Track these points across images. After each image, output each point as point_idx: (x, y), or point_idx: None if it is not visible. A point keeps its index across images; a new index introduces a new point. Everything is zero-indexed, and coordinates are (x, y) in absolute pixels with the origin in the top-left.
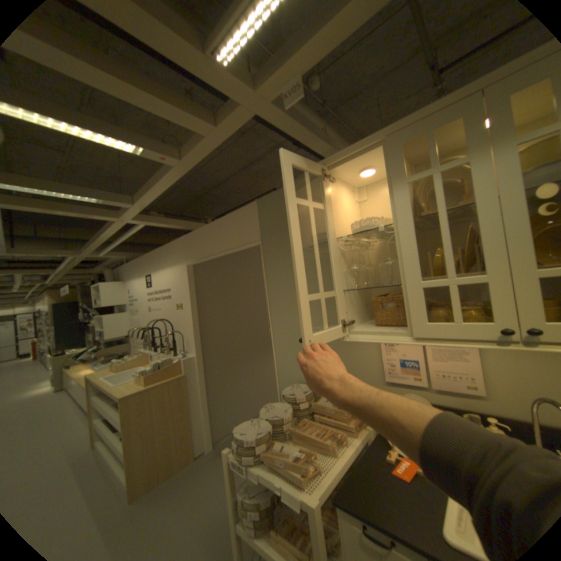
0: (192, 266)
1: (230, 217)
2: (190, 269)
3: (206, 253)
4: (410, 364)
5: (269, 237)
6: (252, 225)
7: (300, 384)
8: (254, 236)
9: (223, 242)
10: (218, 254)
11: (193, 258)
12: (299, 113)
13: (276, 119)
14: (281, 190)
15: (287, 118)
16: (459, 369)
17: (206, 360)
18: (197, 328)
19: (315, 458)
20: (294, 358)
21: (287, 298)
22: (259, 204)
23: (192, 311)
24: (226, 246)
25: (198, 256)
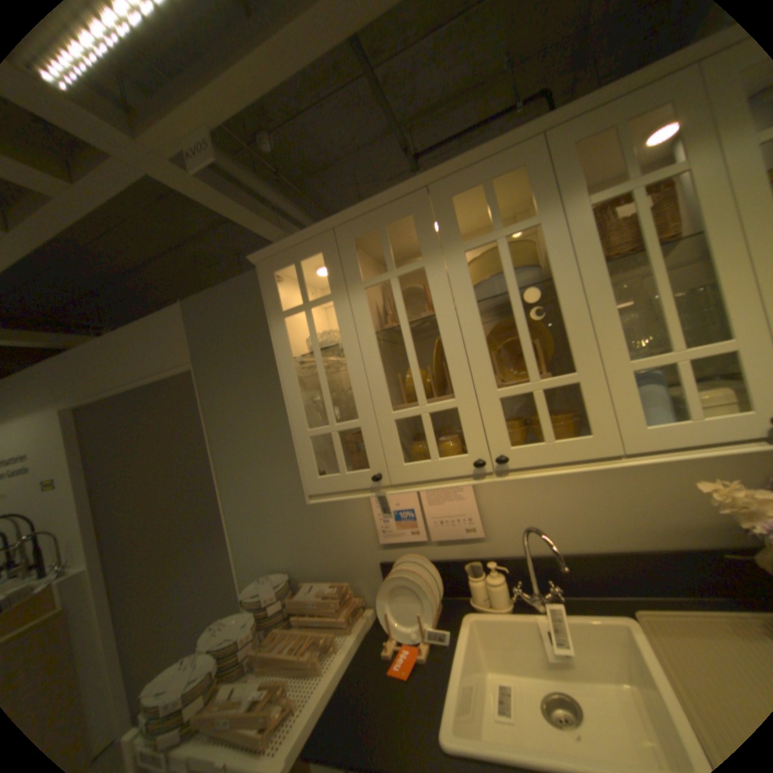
0: (69, 410)
1: (136, 327)
2: (65, 415)
3: (95, 387)
4: (405, 514)
5: (204, 357)
6: (175, 339)
7: (269, 574)
8: (179, 357)
9: (127, 367)
10: (118, 388)
11: (69, 396)
12: (223, 179)
13: (184, 184)
14: (217, 286)
15: (202, 184)
16: (455, 510)
17: (110, 570)
18: (86, 518)
19: (283, 690)
20: (258, 536)
21: (239, 448)
22: (183, 306)
23: (74, 490)
24: (132, 373)
25: (79, 393)
